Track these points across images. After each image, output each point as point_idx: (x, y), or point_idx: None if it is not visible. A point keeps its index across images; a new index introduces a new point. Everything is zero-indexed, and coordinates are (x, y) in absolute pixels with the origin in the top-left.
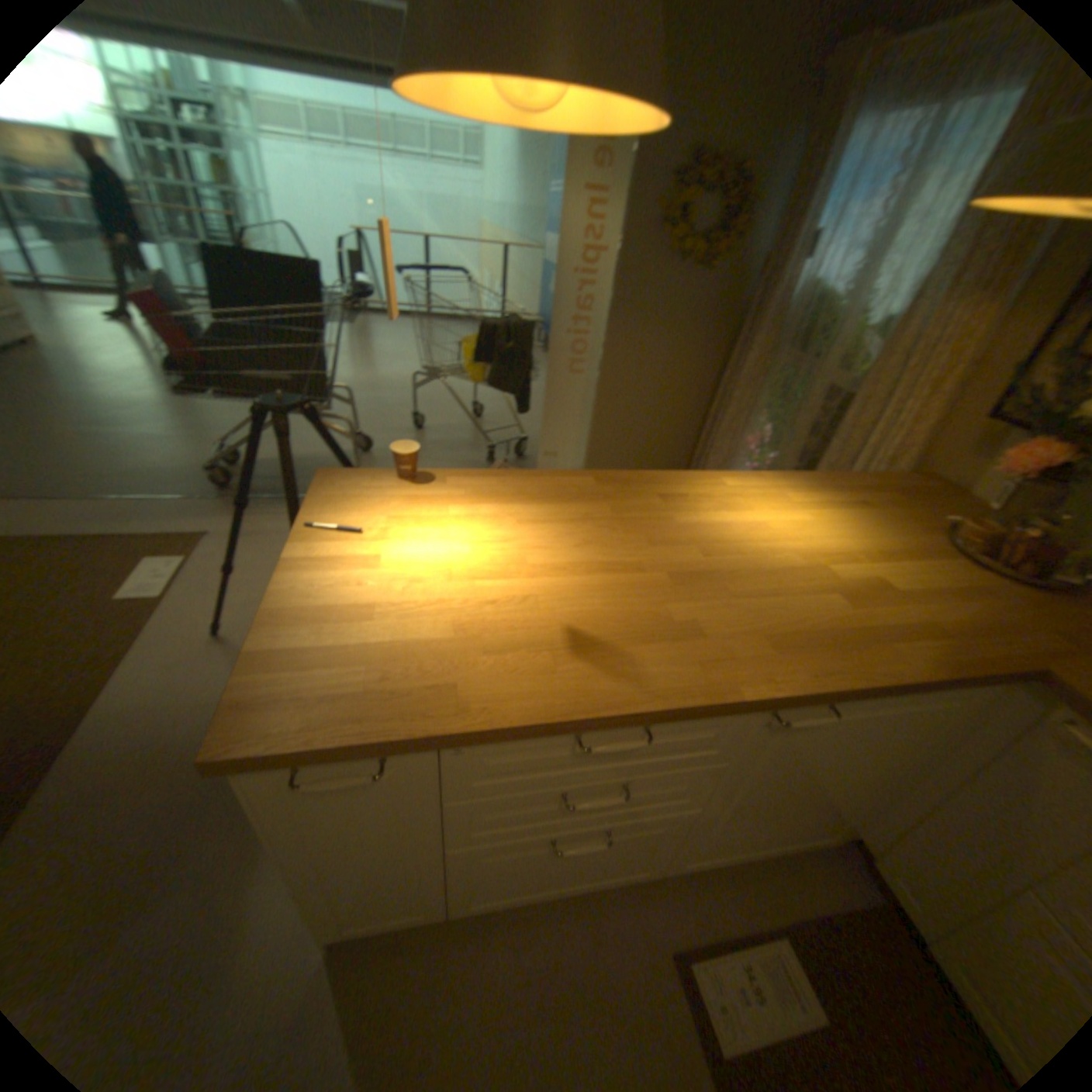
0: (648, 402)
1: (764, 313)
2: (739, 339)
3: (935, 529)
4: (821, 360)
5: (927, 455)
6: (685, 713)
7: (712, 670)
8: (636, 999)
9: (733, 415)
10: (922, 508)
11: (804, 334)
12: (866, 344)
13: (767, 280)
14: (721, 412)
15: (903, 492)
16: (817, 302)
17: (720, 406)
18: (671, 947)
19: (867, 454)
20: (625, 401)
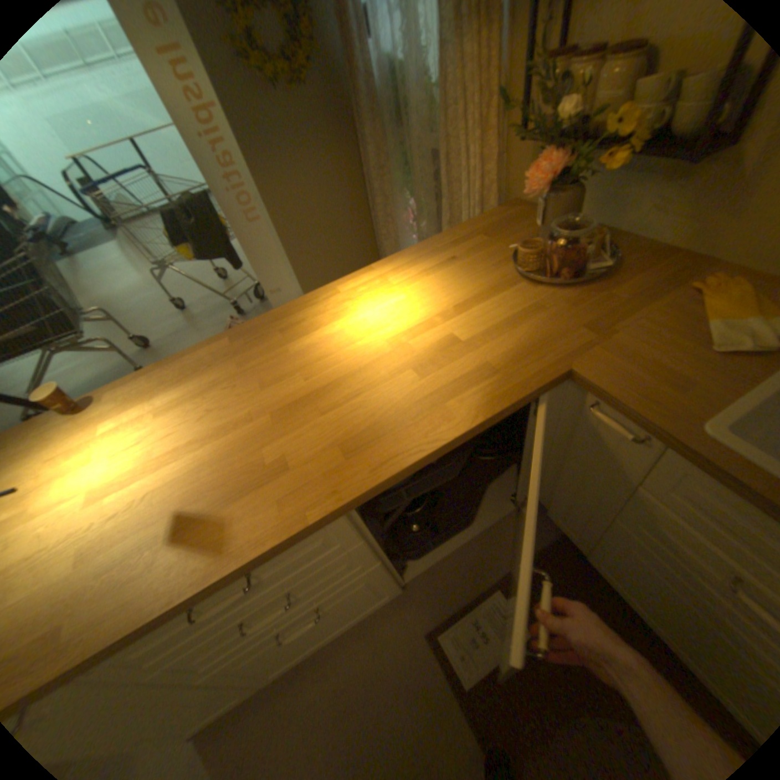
0: (317, 221)
1: (359, 107)
2: (360, 136)
3: (502, 261)
4: (409, 133)
5: (505, 186)
6: (256, 560)
7: (283, 506)
8: (402, 677)
9: (380, 204)
10: (496, 243)
11: (395, 113)
12: (432, 105)
13: (349, 75)
14: (373, 205)
15: (483, 233)
16: (390, 79)
17: (372, 200)
18: (421, 630)
19: (463, 204)
20: (299, 229)
